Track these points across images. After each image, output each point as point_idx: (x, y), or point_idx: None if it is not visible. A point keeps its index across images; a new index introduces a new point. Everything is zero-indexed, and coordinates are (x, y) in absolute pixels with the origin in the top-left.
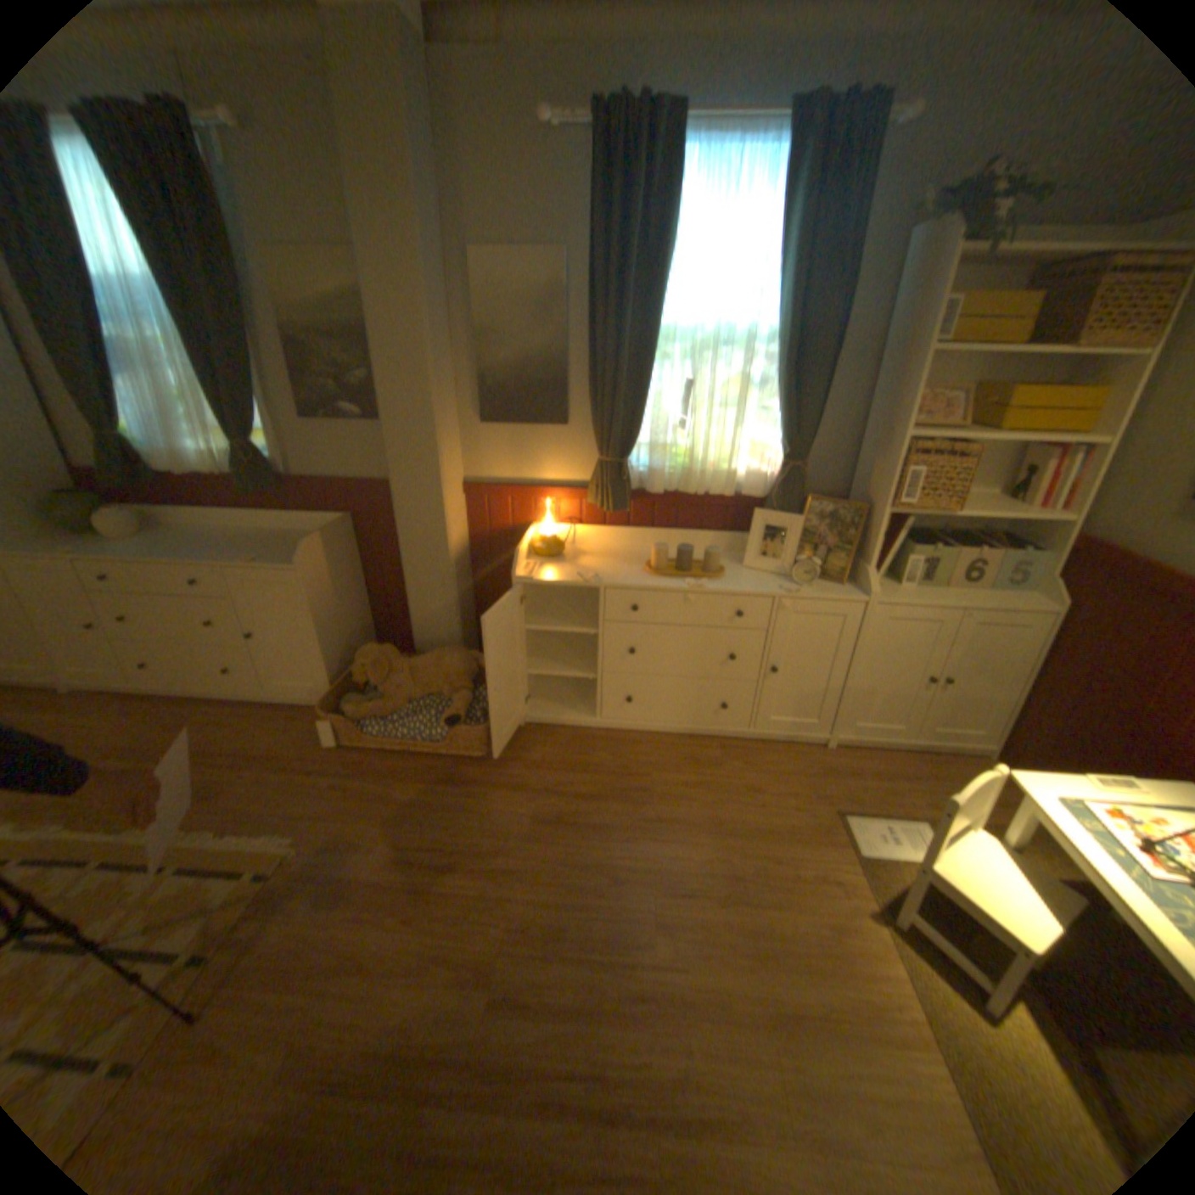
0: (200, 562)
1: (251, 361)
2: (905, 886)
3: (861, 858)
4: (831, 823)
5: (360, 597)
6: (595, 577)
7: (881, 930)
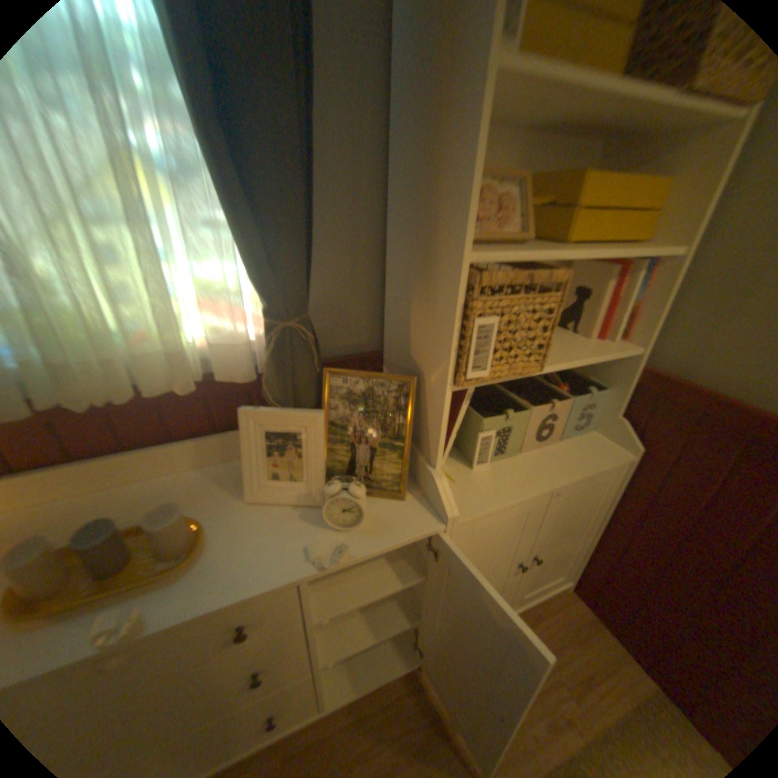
0: None
1: None
2: None
3: None
4: None
5: None
6: None
7: None
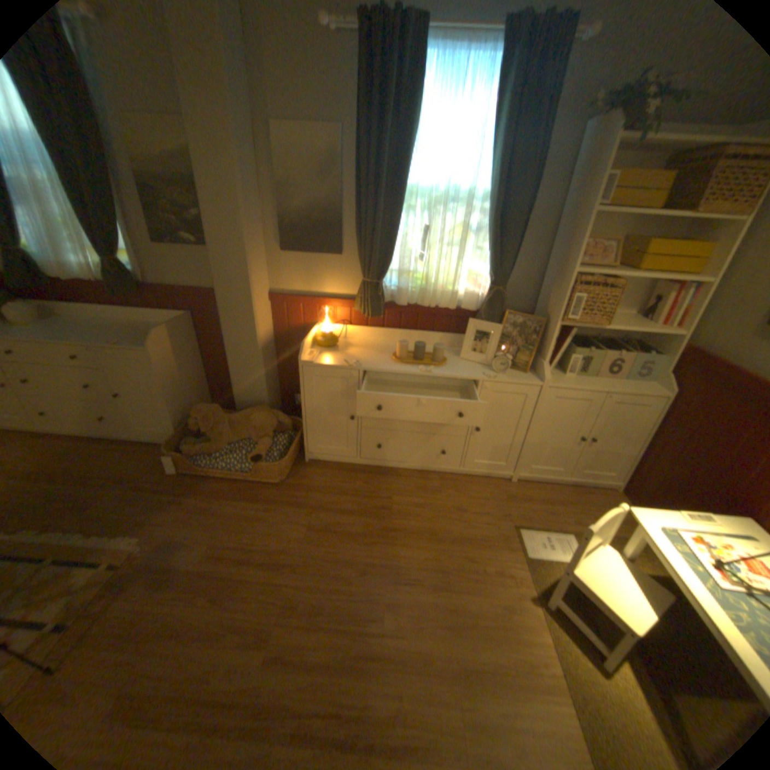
0: (79, 342)
1: (114, 198)
2: (555, 578)
3: (528, 558)
4: (510, 533)
5: (198, 369)
6: (357, 362)
7: (537, 609)
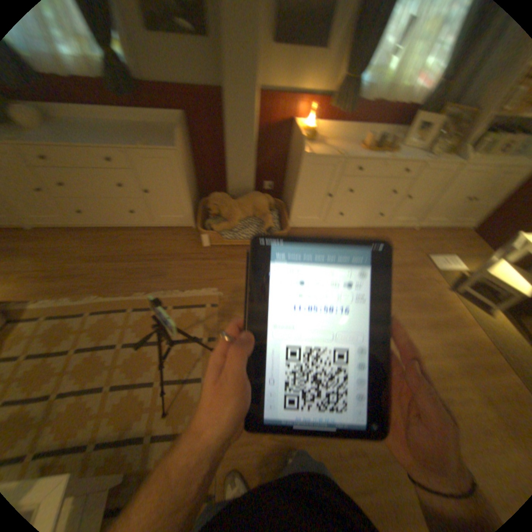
0: (112, 145)
1: None
2: (455, 278)
3: (438, 270)
4: (424, 258)
5: (193, 165)
6: (344, 152)
7: (451, 293)
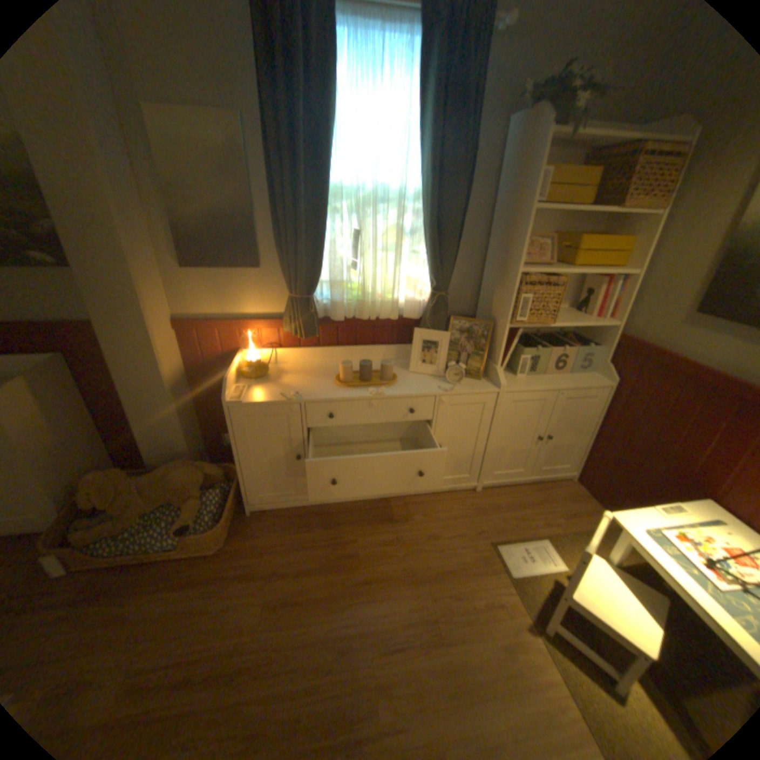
0: None
1: None
2: (544, 595)
3: (512, 578)
4: (488, 553)
5: (85, 424)
6: (296, 393)
7: (536, 639)
